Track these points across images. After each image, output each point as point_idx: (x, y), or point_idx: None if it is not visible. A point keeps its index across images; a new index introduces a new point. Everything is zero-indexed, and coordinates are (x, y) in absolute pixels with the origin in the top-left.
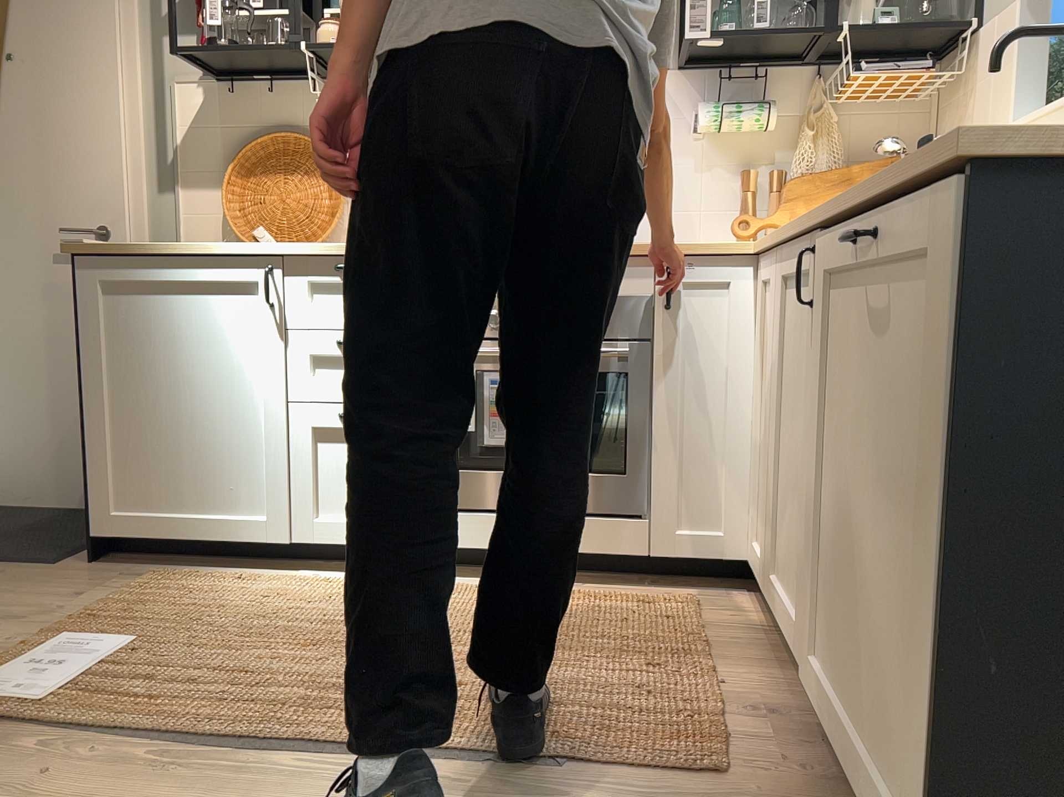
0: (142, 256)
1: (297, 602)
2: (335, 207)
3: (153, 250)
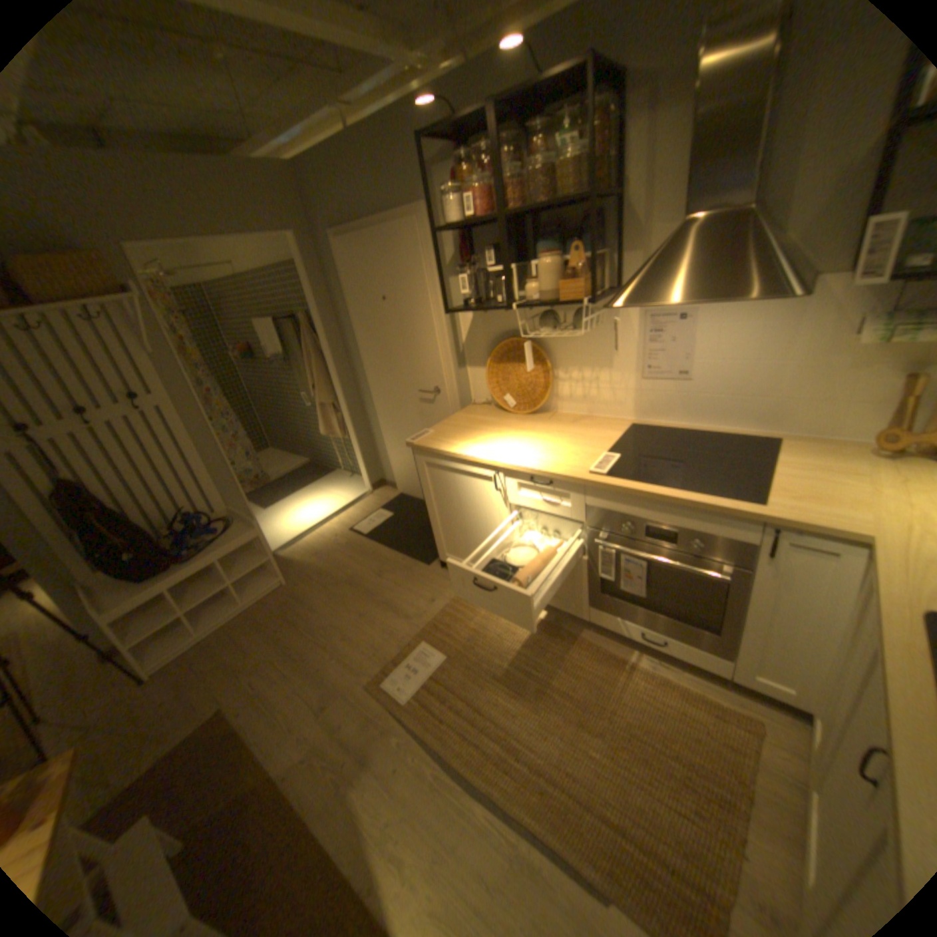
0: (438, 454)
1: (516, 640)
2: (547, 384)
3: (442, 452)
